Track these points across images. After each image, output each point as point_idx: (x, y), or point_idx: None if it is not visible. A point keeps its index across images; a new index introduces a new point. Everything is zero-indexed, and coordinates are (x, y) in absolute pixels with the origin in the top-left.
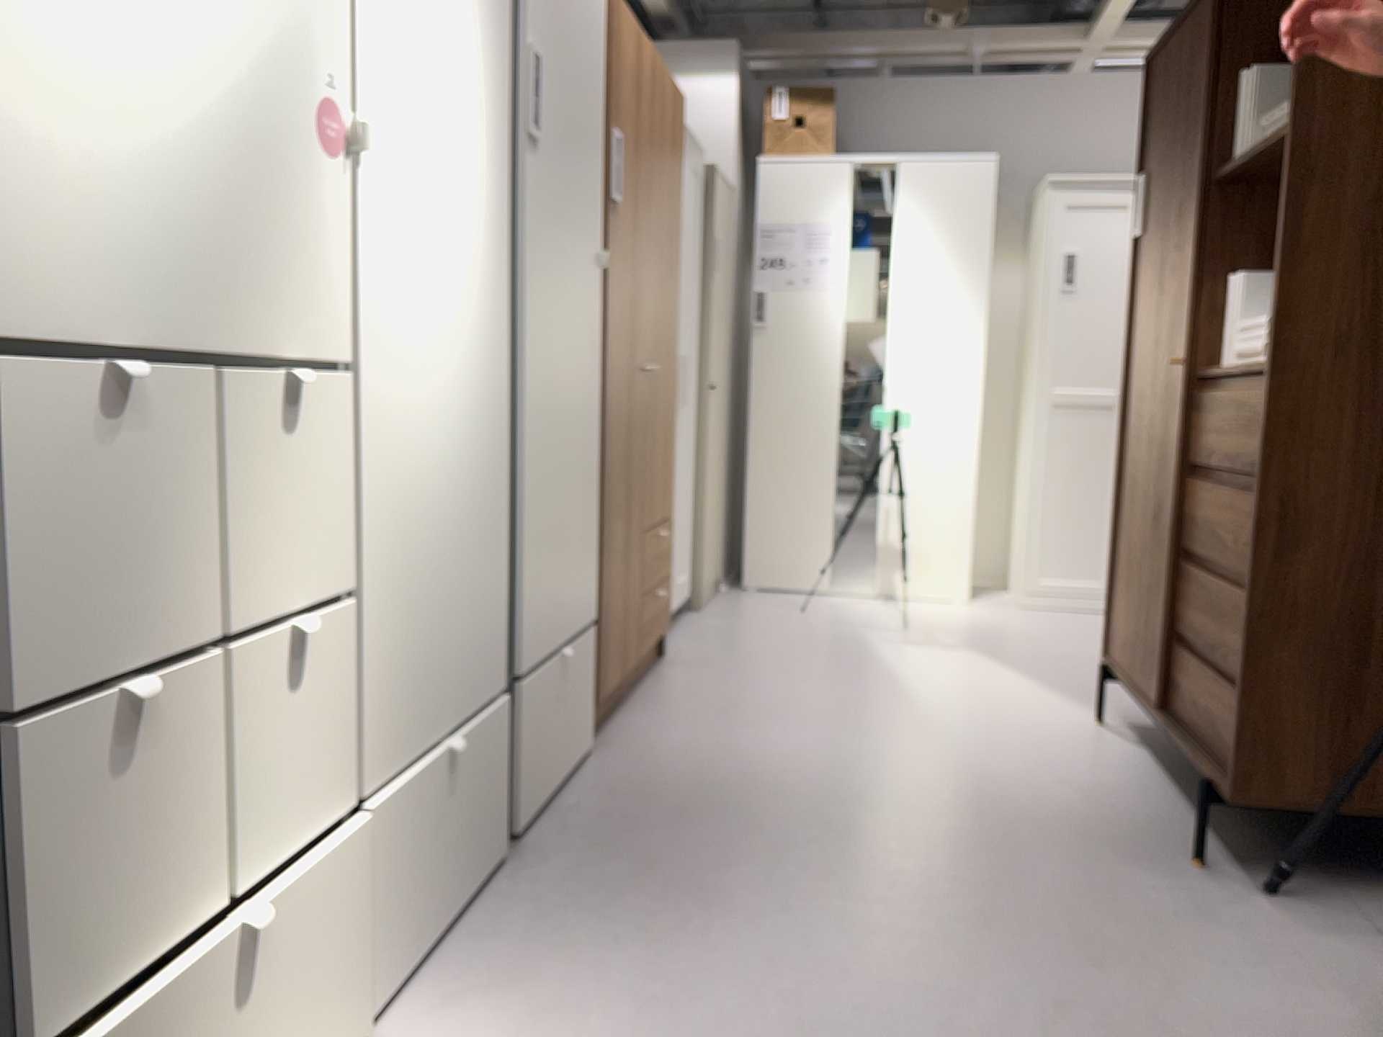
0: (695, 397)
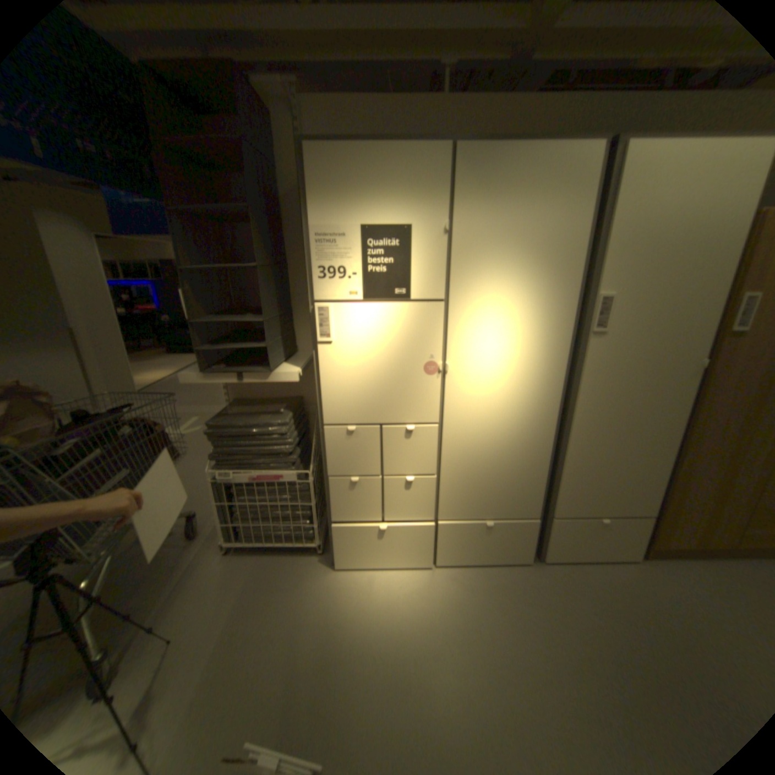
0: None
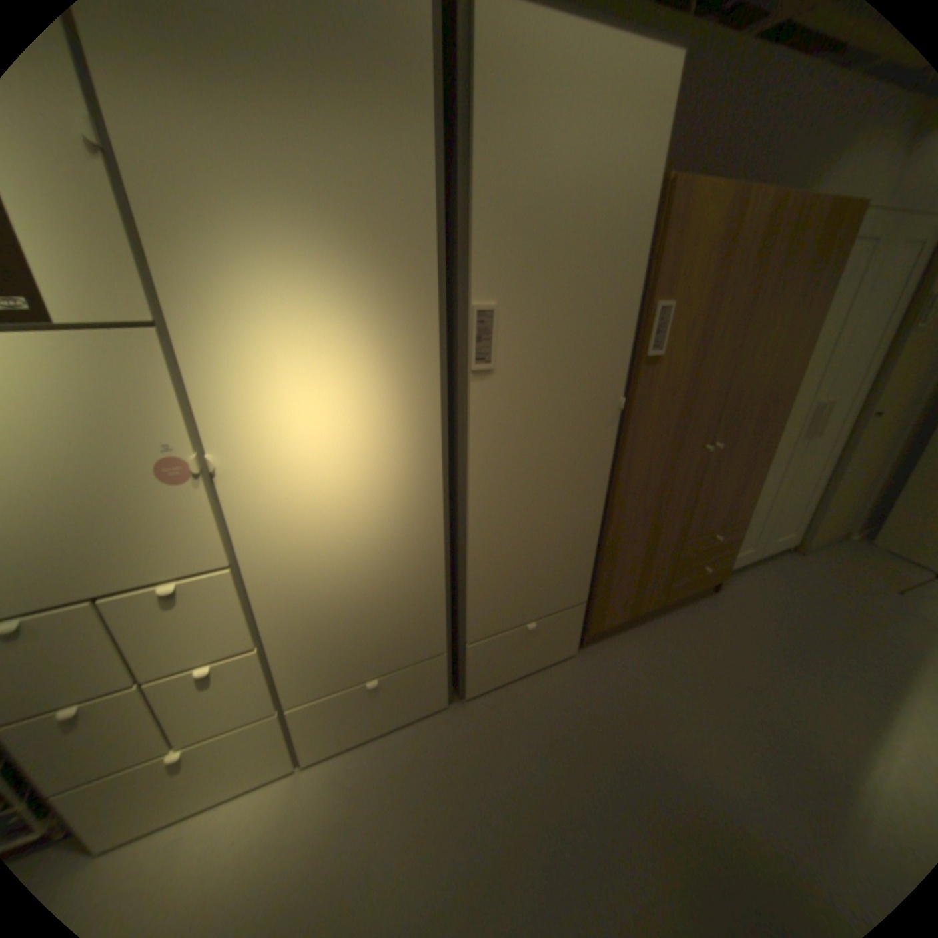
0: (852, 423)
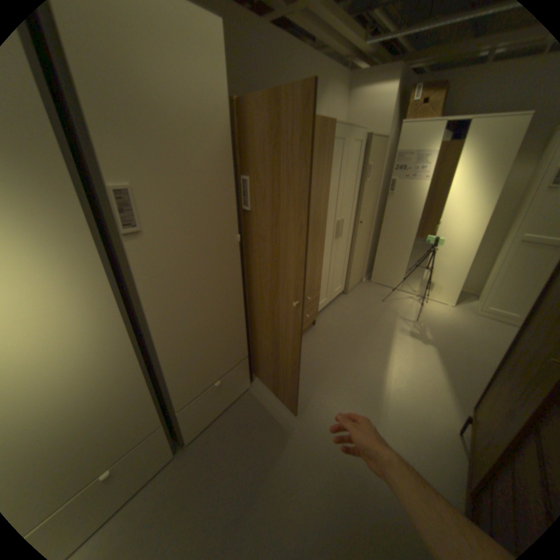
0: (352, 228)
